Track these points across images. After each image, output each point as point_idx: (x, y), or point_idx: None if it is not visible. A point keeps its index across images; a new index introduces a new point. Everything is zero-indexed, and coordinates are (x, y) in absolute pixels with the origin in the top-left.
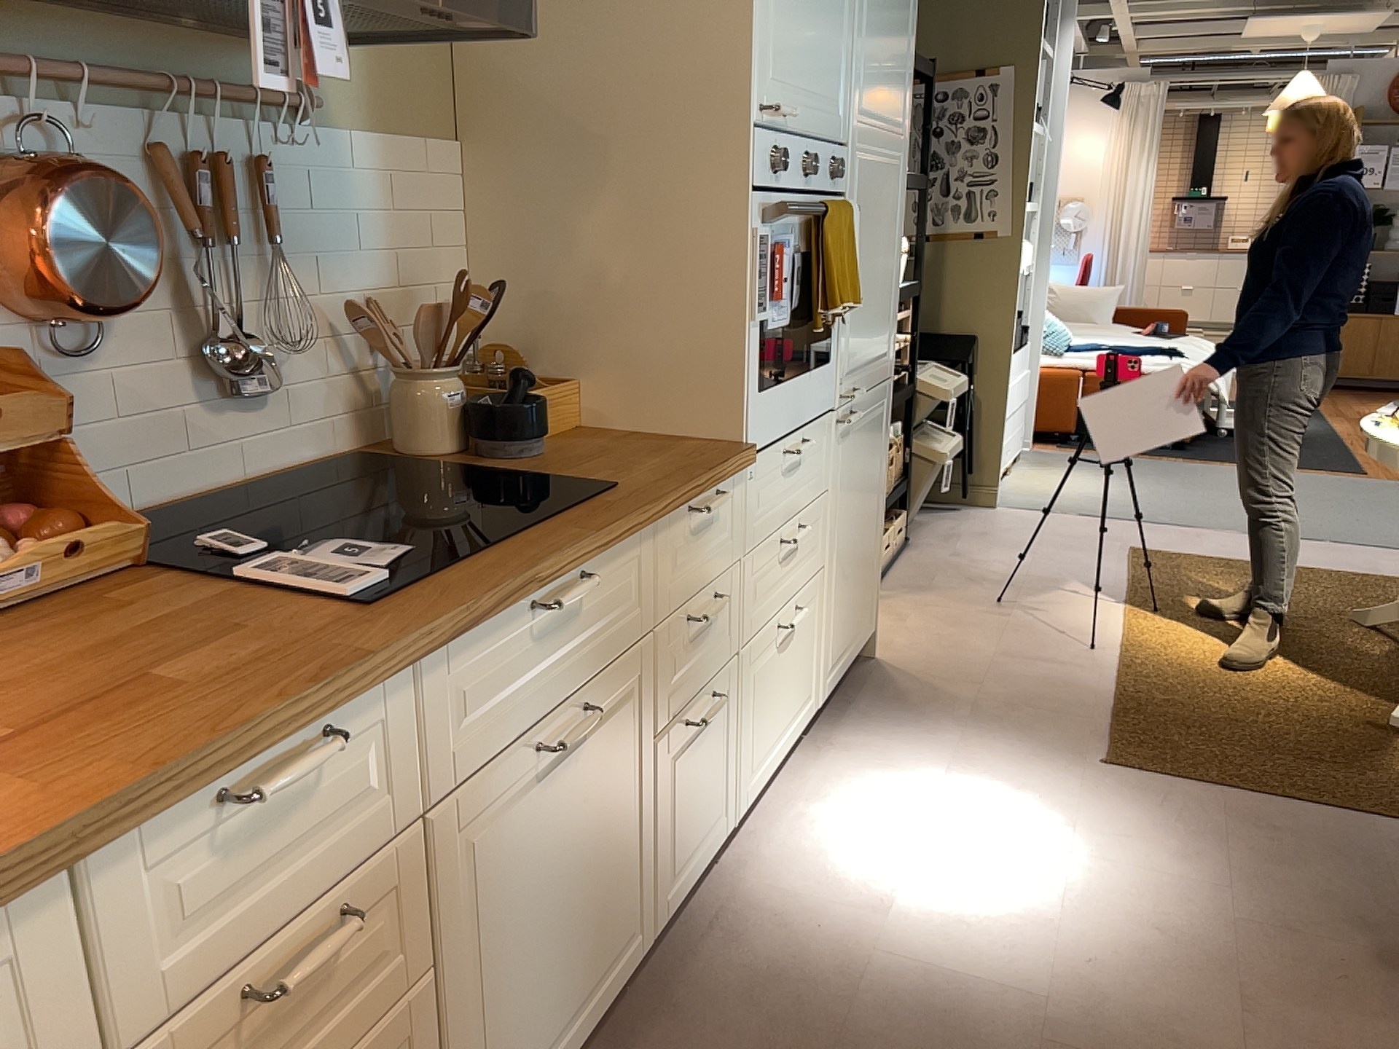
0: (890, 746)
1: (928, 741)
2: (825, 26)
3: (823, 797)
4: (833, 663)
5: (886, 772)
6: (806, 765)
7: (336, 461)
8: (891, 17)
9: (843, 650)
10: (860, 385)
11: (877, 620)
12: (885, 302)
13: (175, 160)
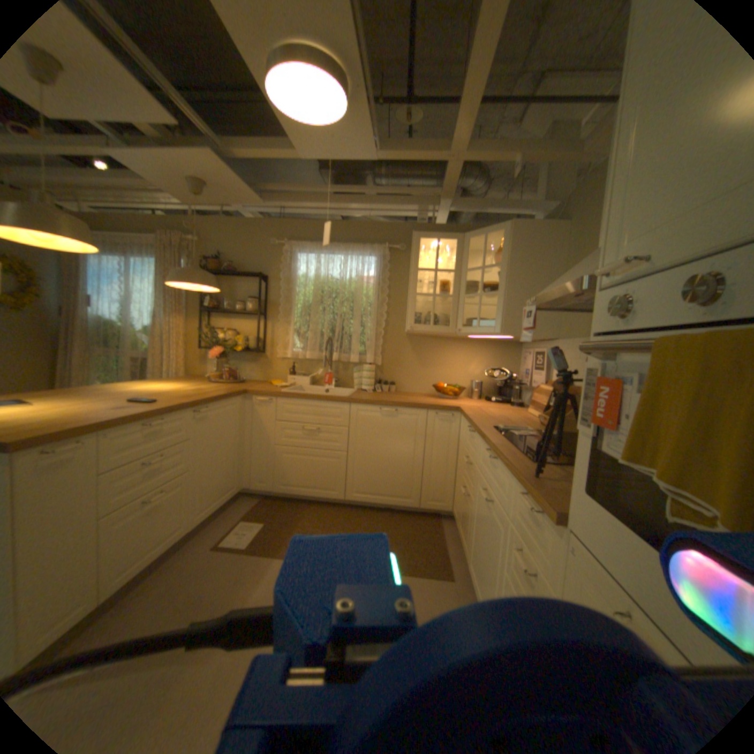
0: None
1: None
2: None
3: None
4: None
5: None
6: None
7: None
8: None
9: None
10: None
11: None
12: None
13: None
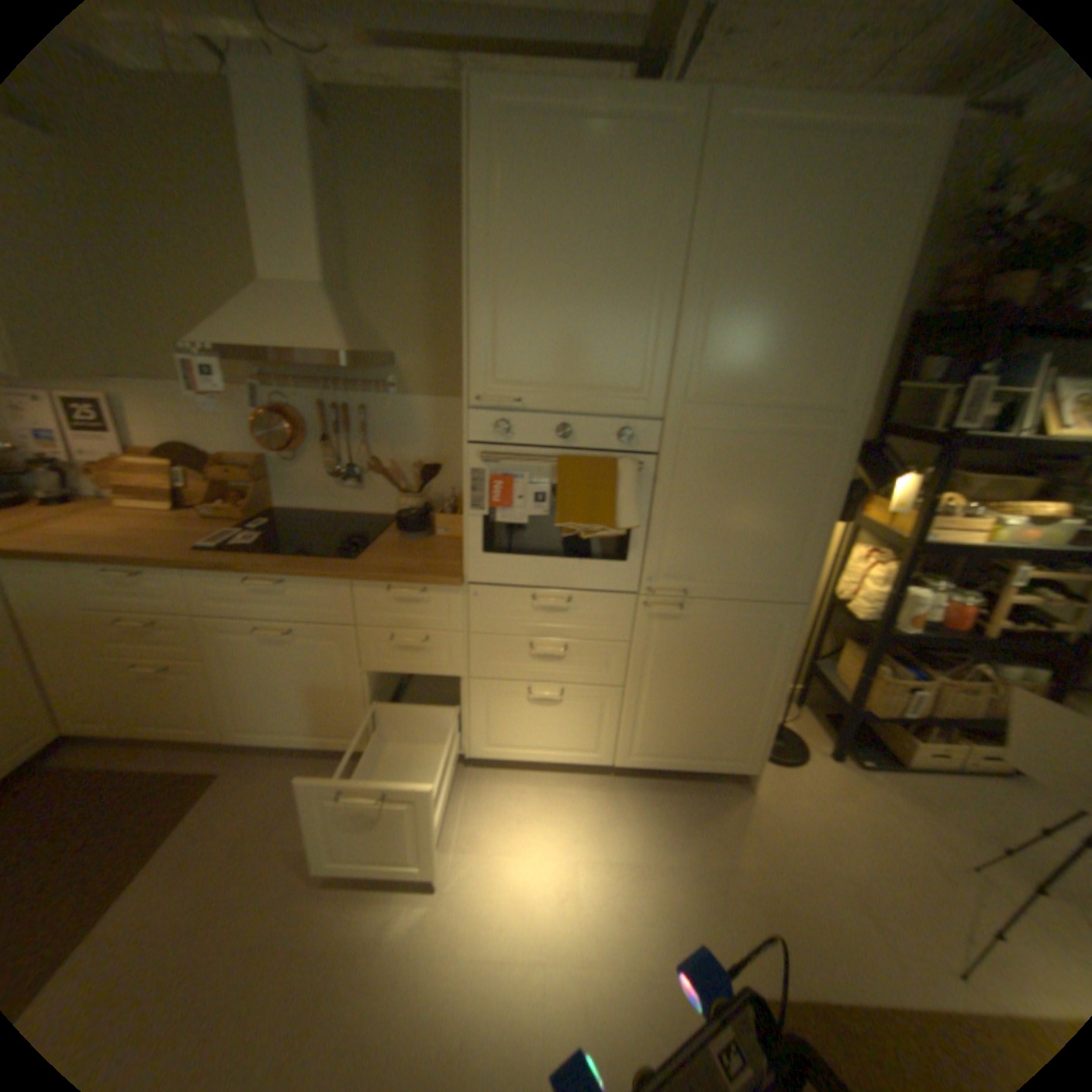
0: (630, 825)
1: (652, 848)
2: (603, 332)
3: (548, 800)
4: (645, 754)
5: (594, 829)
6: (580, 785)
7: (393, 516)
8: (797, 304)
9: (670, 755)
10: (708, 591)
11: (764, 771)
12: (782, 541)
13: (319, 404)
